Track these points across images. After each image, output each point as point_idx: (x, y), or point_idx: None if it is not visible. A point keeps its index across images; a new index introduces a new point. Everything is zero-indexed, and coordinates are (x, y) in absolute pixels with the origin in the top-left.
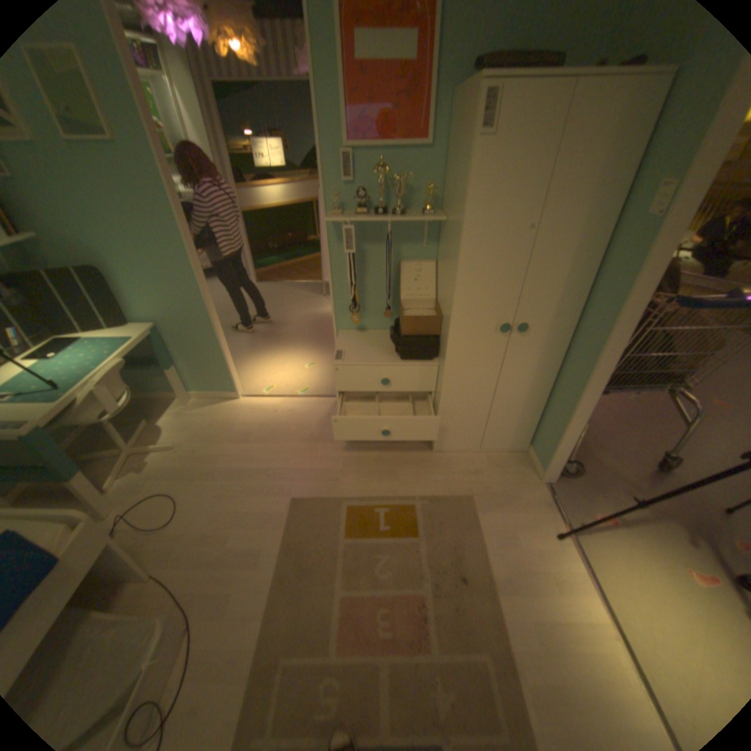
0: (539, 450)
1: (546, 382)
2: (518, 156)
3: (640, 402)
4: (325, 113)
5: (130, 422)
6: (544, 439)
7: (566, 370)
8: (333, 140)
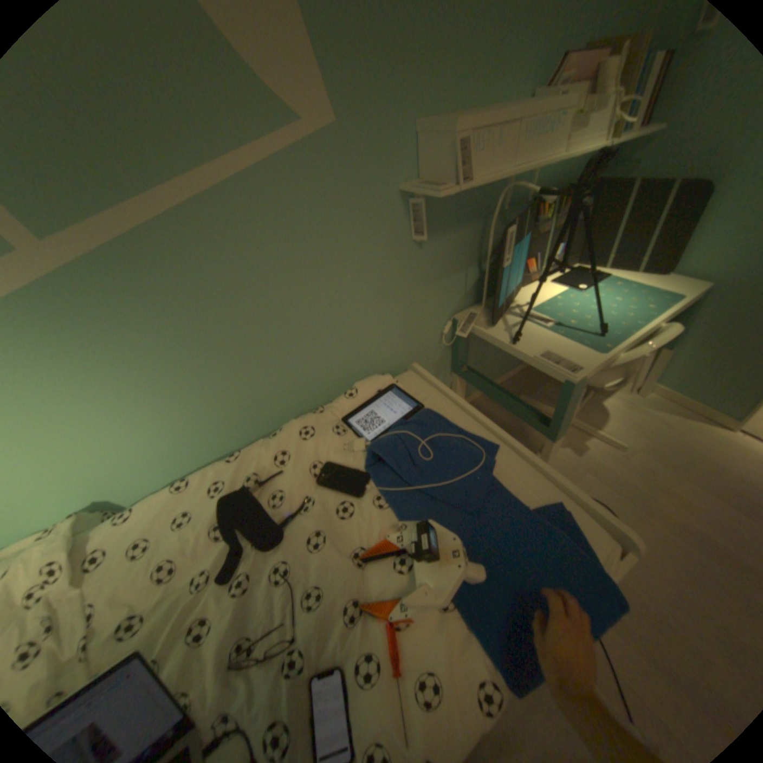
0: None
1: None
2: None
3: None
4: None
5: None
6: None
7: None
8: None
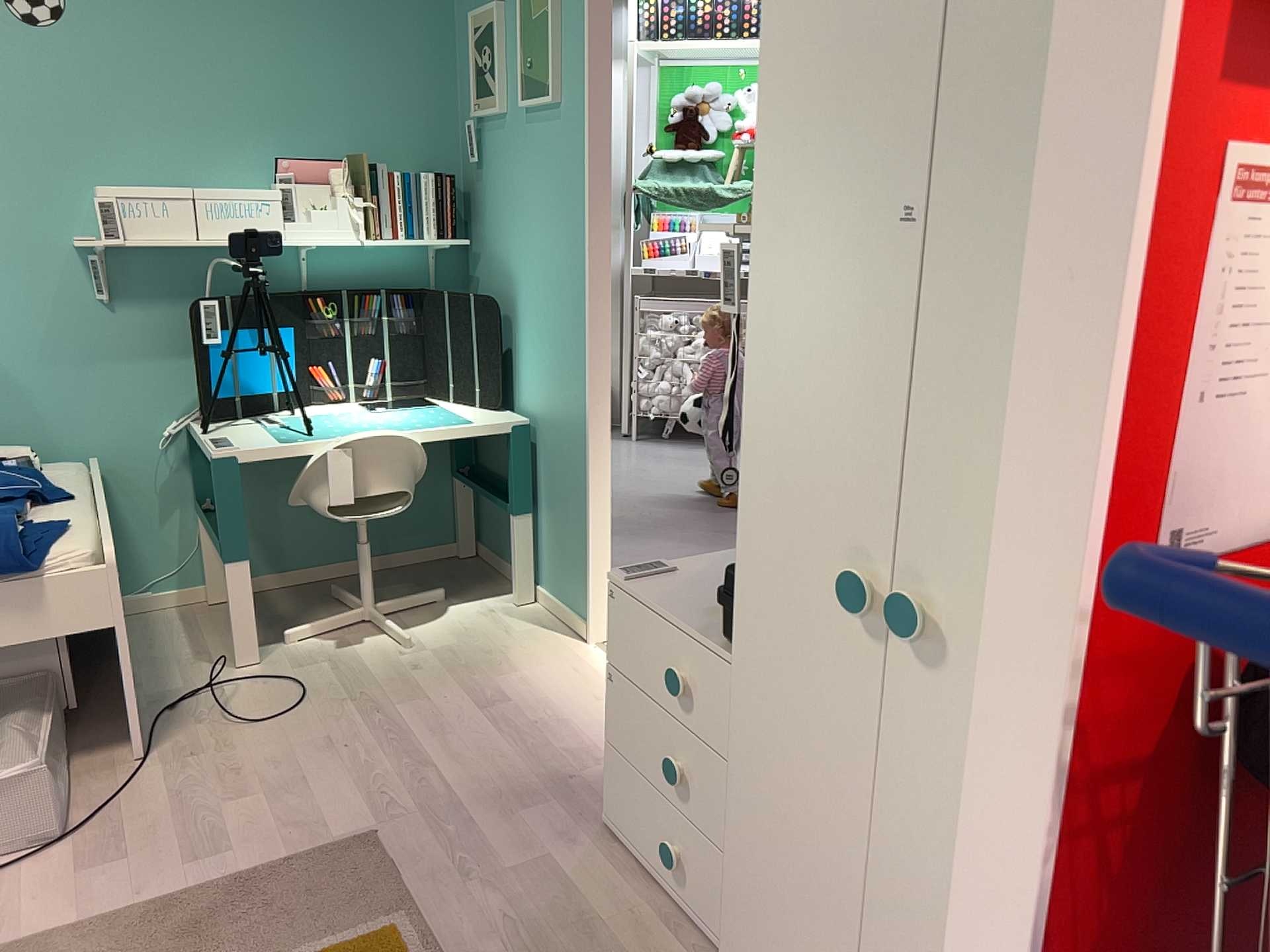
0: None
1: None
2: None
3: None
4: None
5: (437, 586)
6: None
7: None
8: None
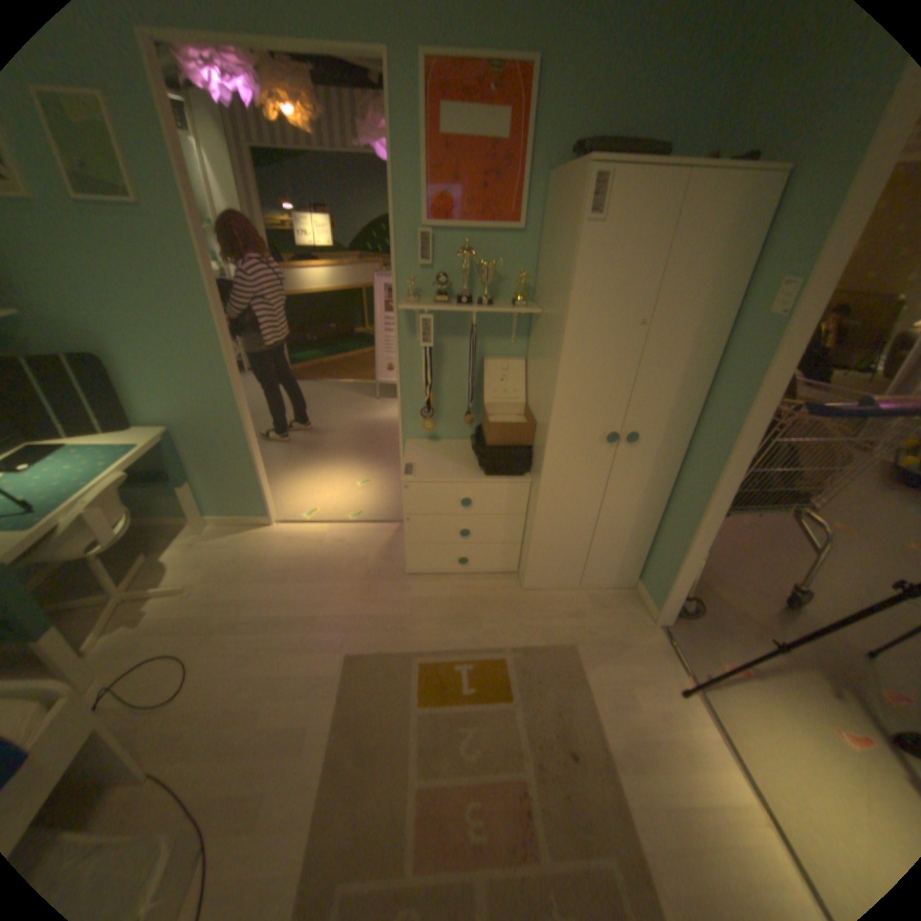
0: (651, 586)
1: (659, 503)
2: (629, 245)
3: (757, 527)
4: (403, 188)
5: (122, 557)
6: (657, 571)
7: (682, 487)
8: (411, 218)
